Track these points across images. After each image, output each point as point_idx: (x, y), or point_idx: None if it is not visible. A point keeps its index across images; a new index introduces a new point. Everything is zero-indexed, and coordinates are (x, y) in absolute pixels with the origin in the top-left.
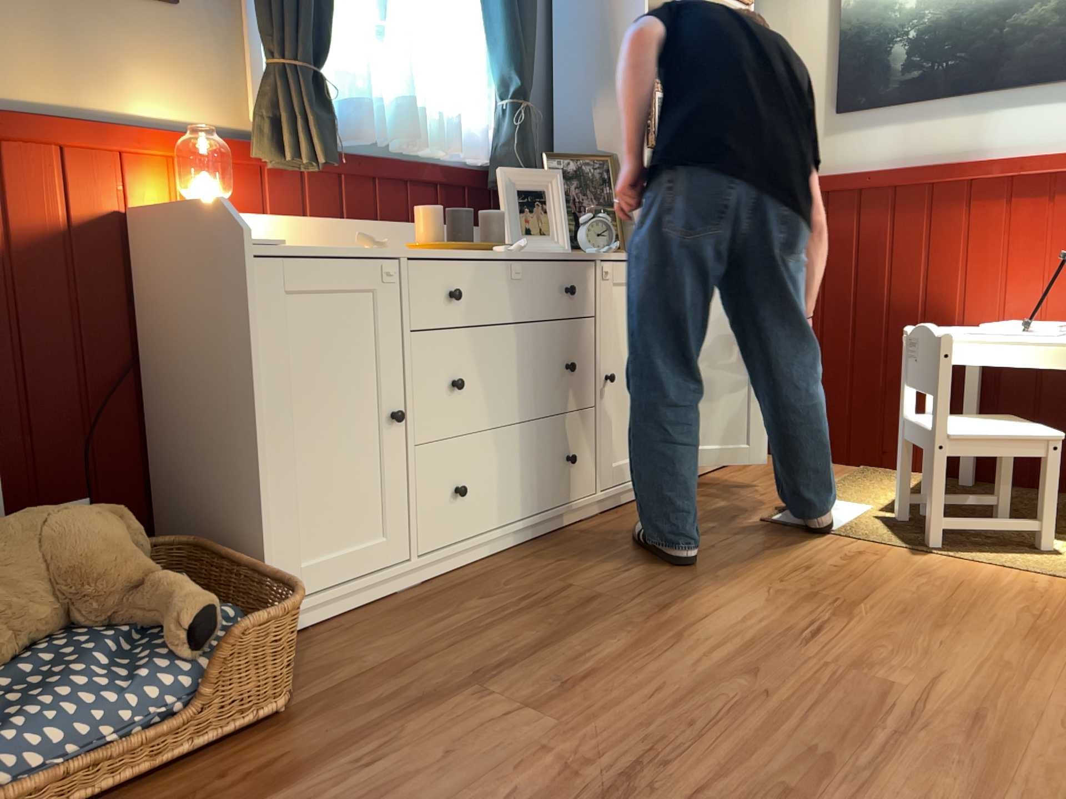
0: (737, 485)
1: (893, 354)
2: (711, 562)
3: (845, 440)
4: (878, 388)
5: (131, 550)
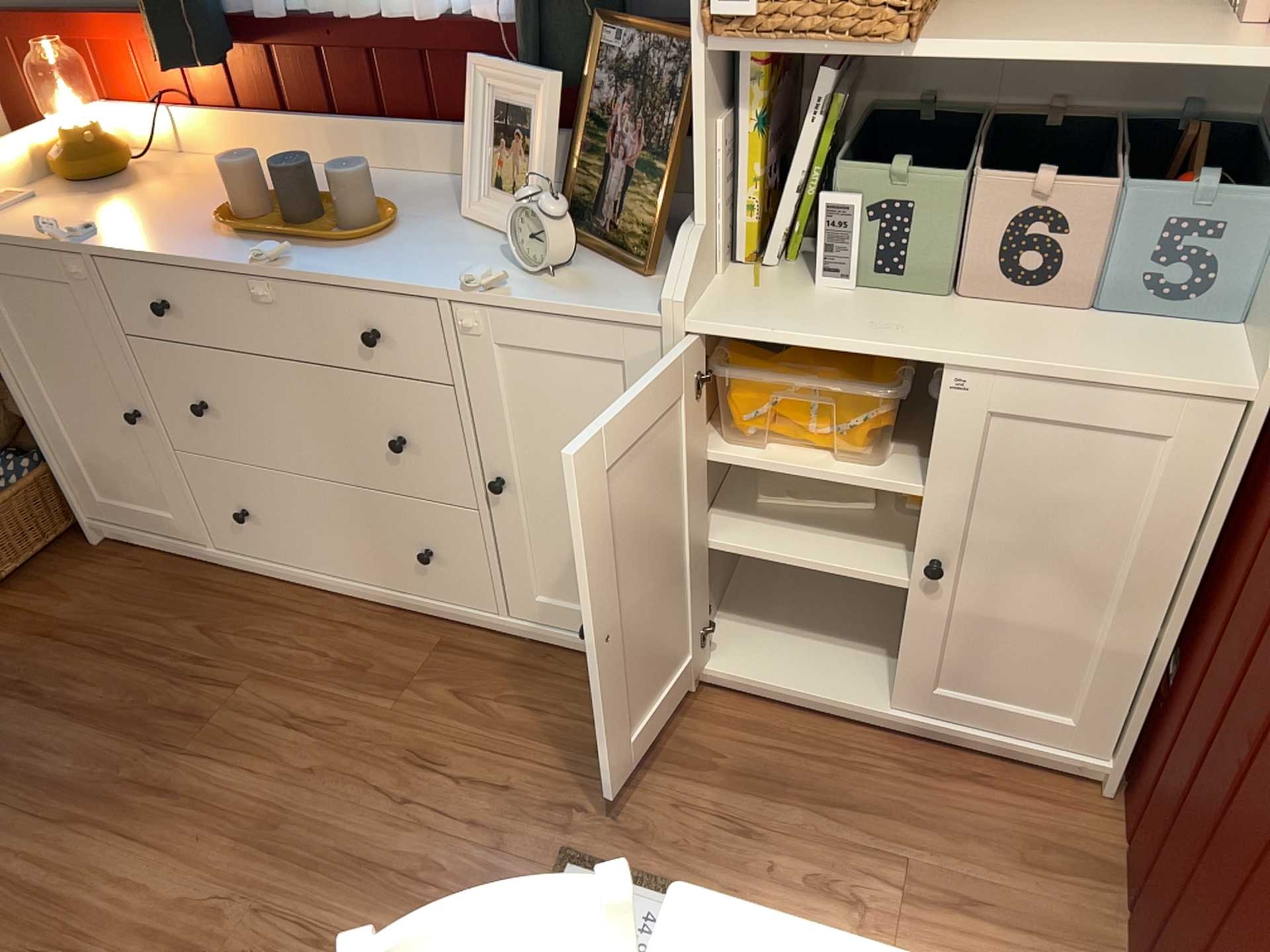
0: (788, 779)
1: (1230, 921)
2: (340, 806)
3: (1141, 943)
4: (1191, 939)
5: (0, 431)
